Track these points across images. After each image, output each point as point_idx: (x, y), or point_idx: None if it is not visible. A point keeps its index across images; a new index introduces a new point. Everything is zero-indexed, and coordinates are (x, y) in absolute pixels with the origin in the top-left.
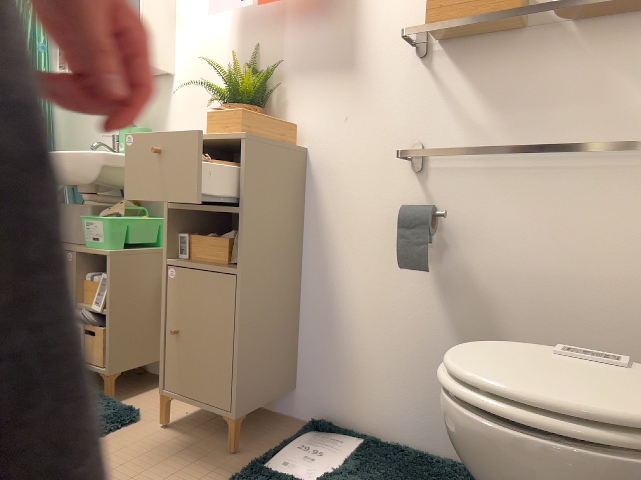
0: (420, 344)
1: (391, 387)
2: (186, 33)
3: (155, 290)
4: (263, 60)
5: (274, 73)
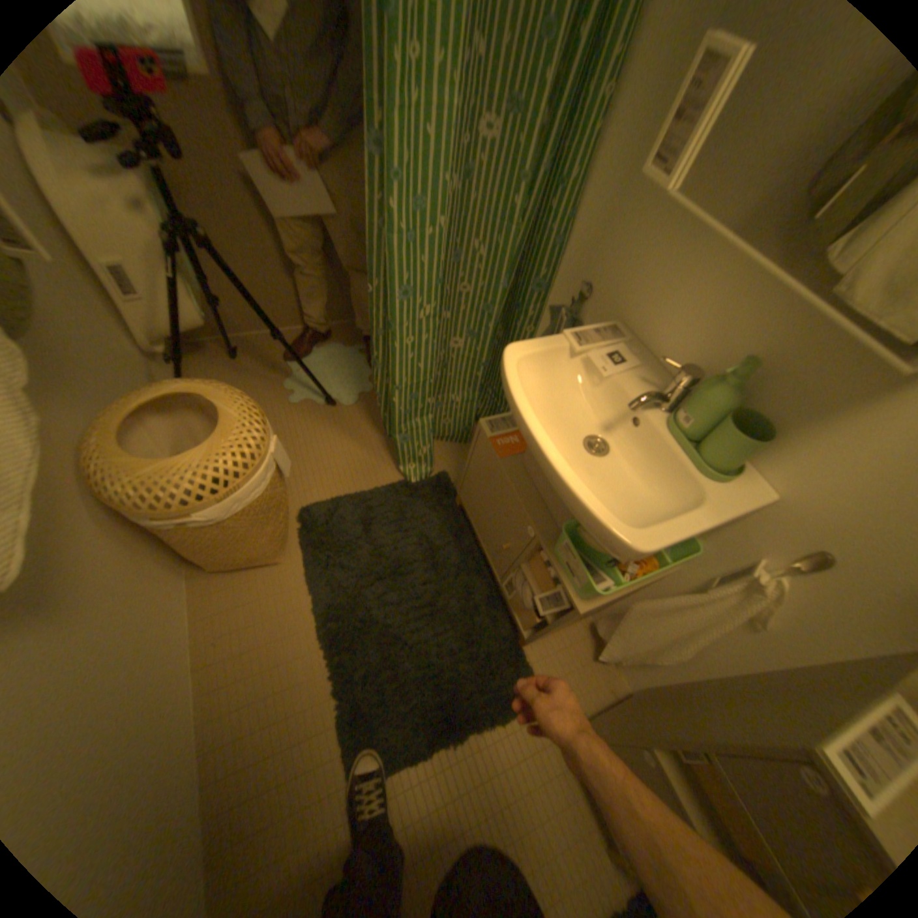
0: None
1: None
2: None
3: (617, 602)
4: None
5: None
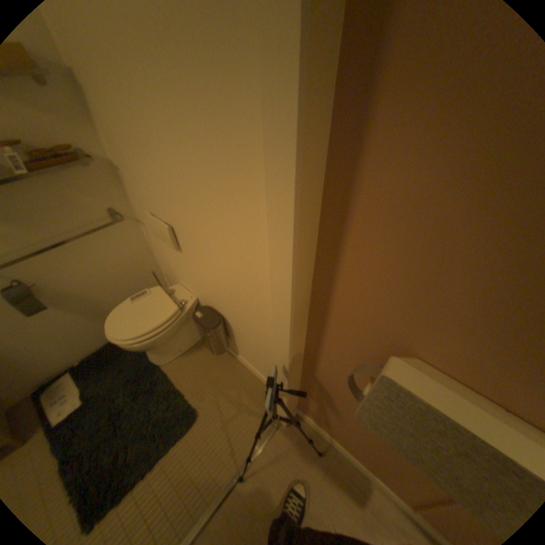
0: (58, 329)
1: (58, 351)
2: None
3: None
4: None
5: None
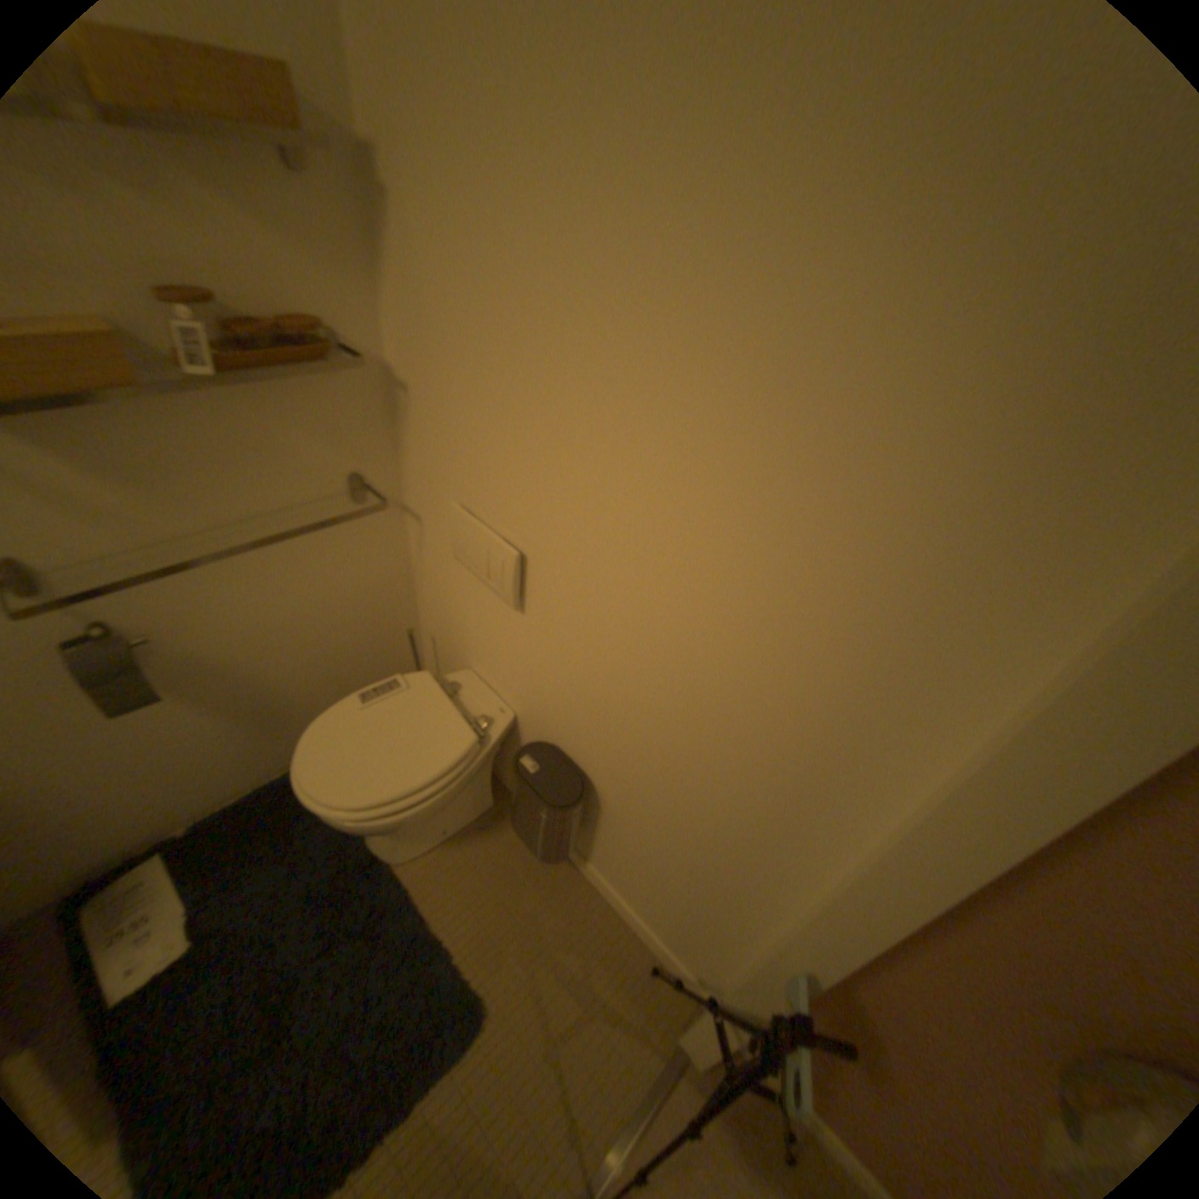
0: (161, 745)
1: (147, 797)
2: None
3: None
4: None
5: None
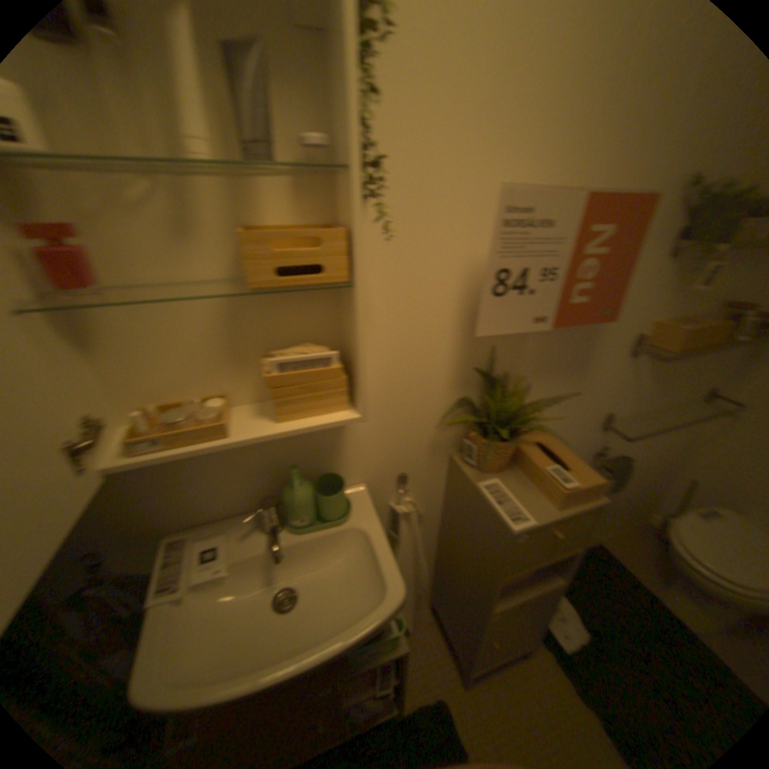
0: None
1: None
2: (373, 327)
3: None
4: (498, 362)
5: (509, 375)
